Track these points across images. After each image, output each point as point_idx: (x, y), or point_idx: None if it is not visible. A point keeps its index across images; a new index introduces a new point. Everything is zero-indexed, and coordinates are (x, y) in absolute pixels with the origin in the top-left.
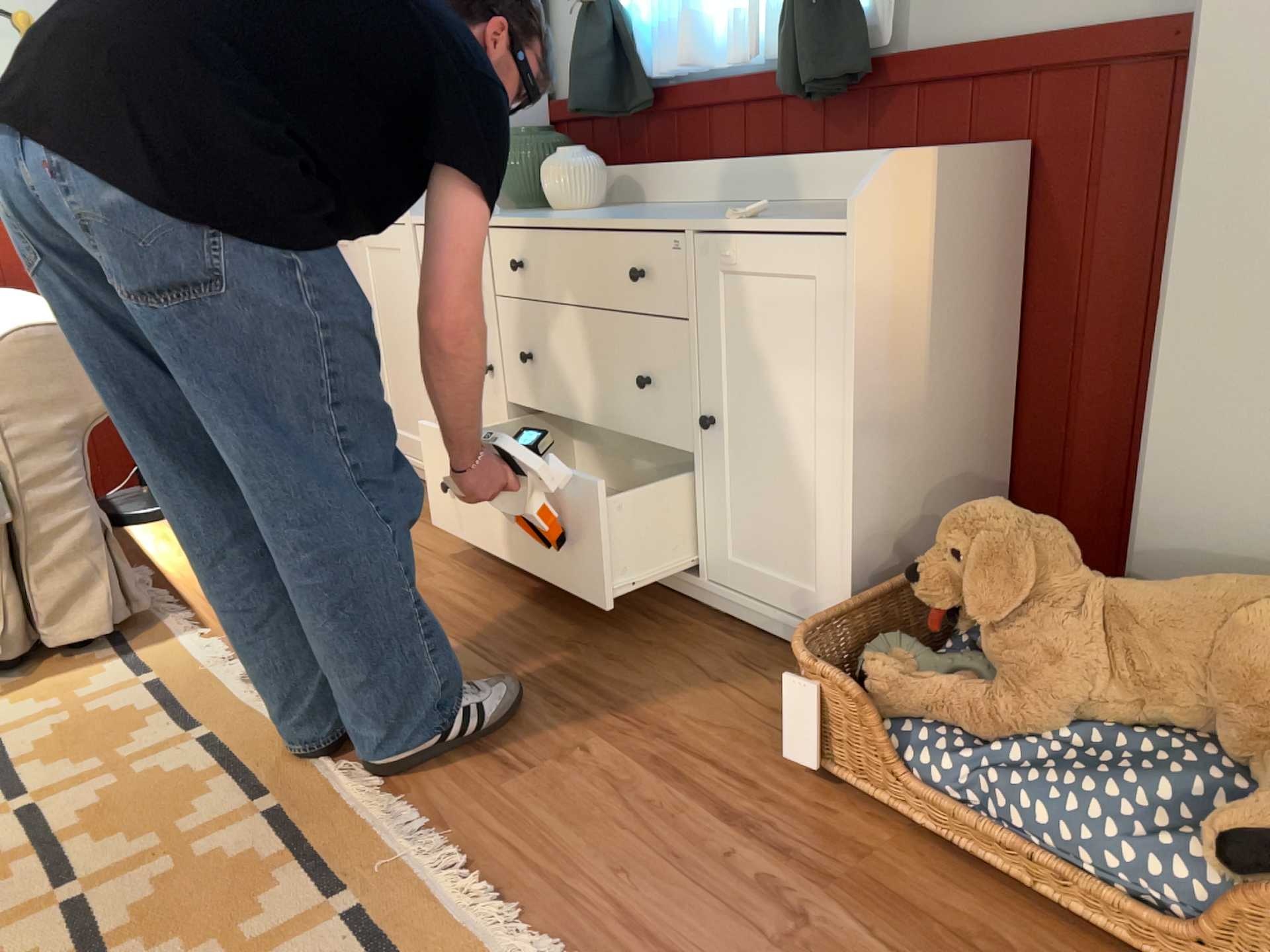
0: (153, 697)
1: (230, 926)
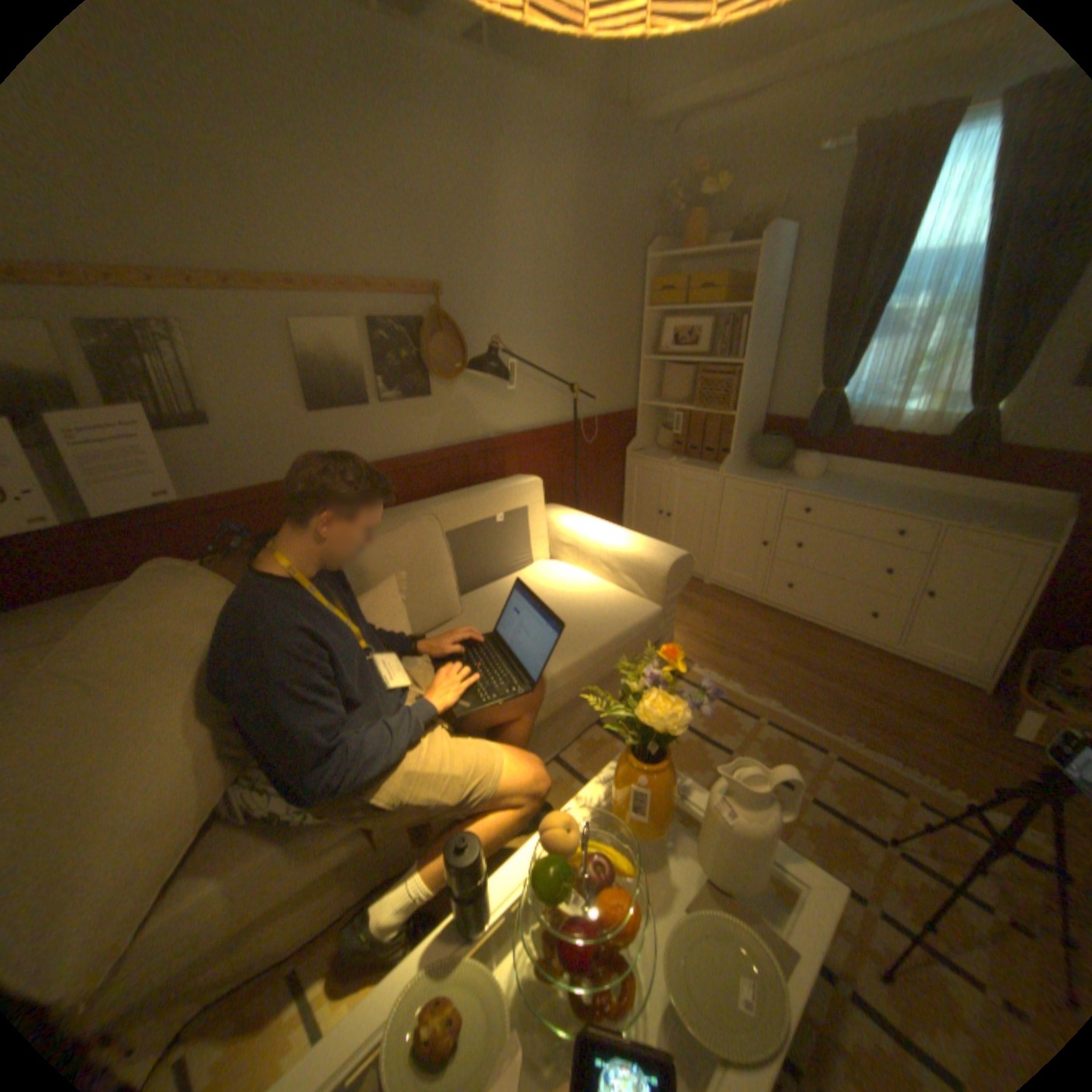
0: (721, 702)
1: (885, 810)
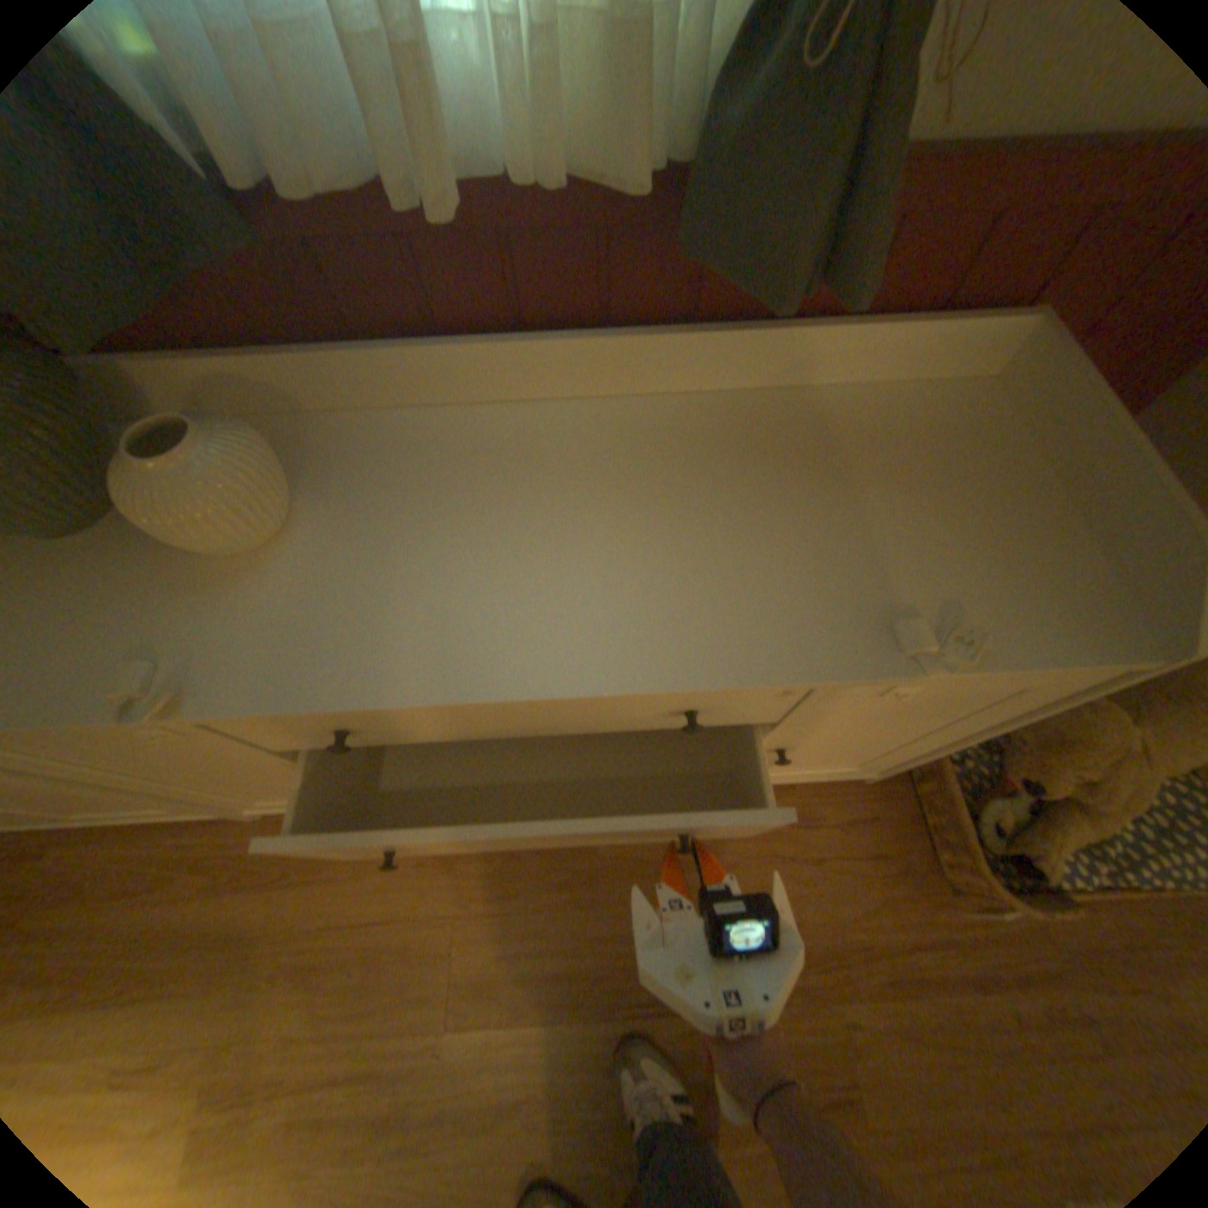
0: None
1: None
